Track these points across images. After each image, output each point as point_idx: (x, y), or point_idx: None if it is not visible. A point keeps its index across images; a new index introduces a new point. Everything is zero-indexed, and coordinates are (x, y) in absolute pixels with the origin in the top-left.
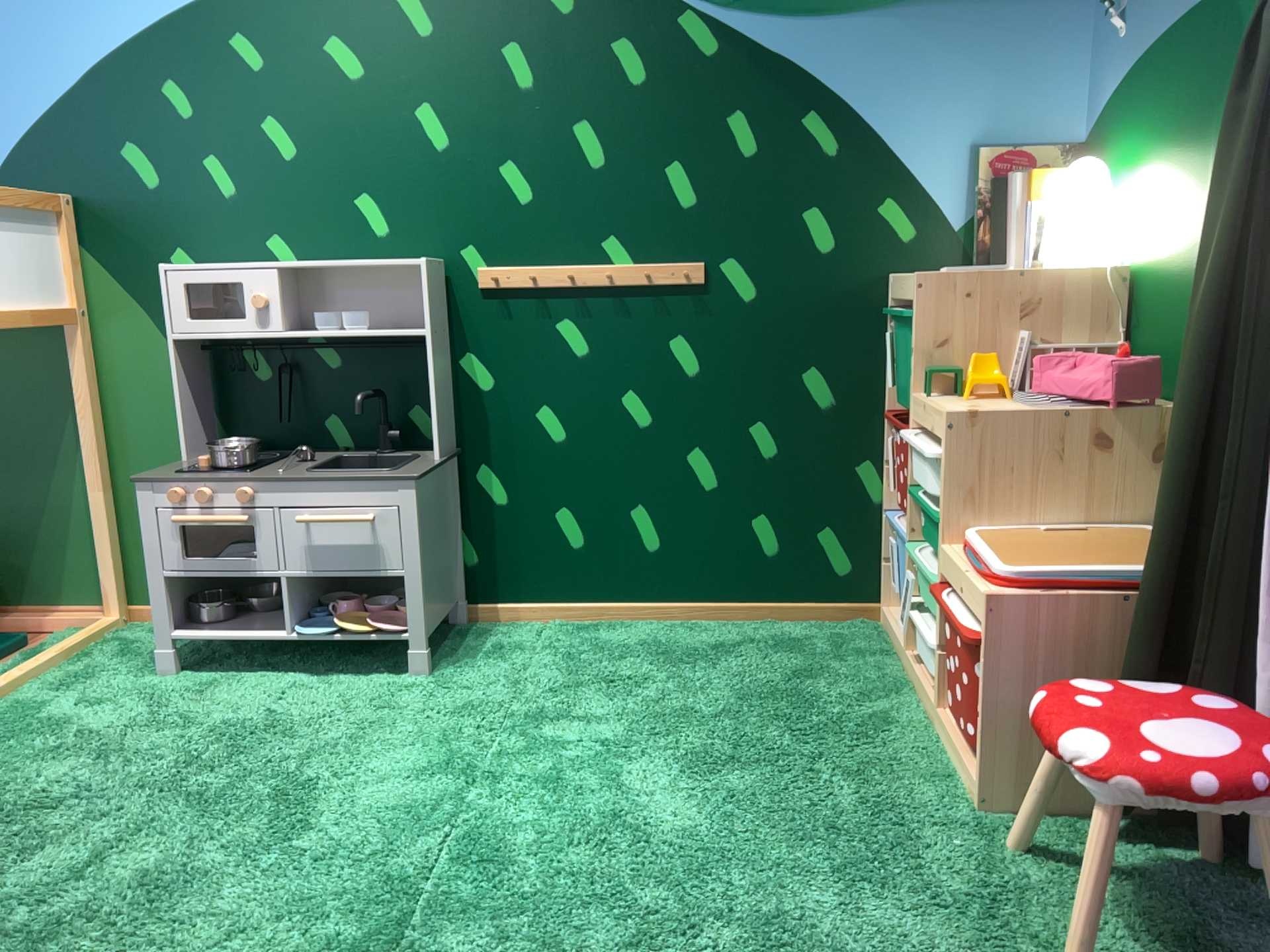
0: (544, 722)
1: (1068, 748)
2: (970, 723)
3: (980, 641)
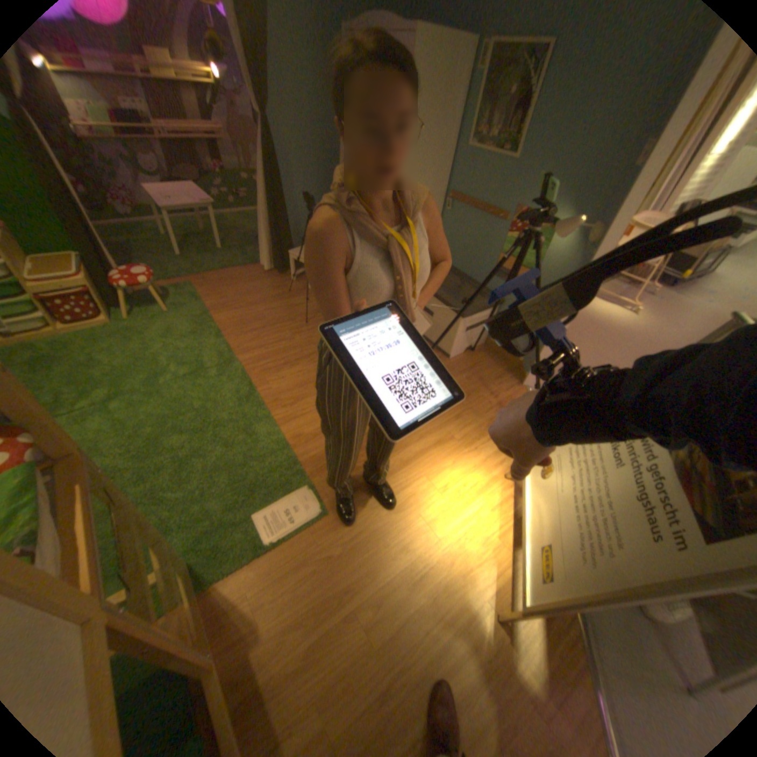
0: (56, 408)
1: (140, 282)
2: (81, 316)
3: (85, 290)
